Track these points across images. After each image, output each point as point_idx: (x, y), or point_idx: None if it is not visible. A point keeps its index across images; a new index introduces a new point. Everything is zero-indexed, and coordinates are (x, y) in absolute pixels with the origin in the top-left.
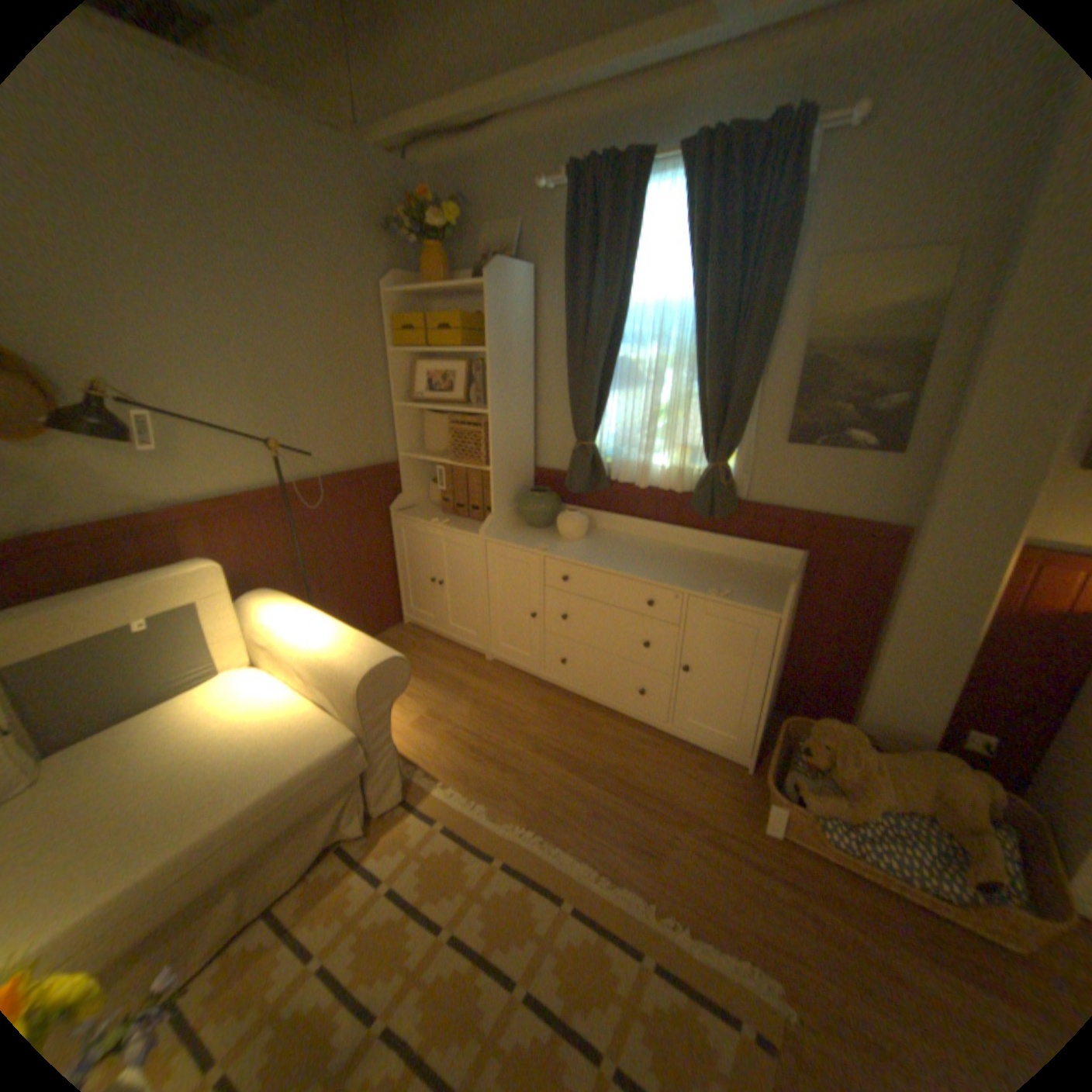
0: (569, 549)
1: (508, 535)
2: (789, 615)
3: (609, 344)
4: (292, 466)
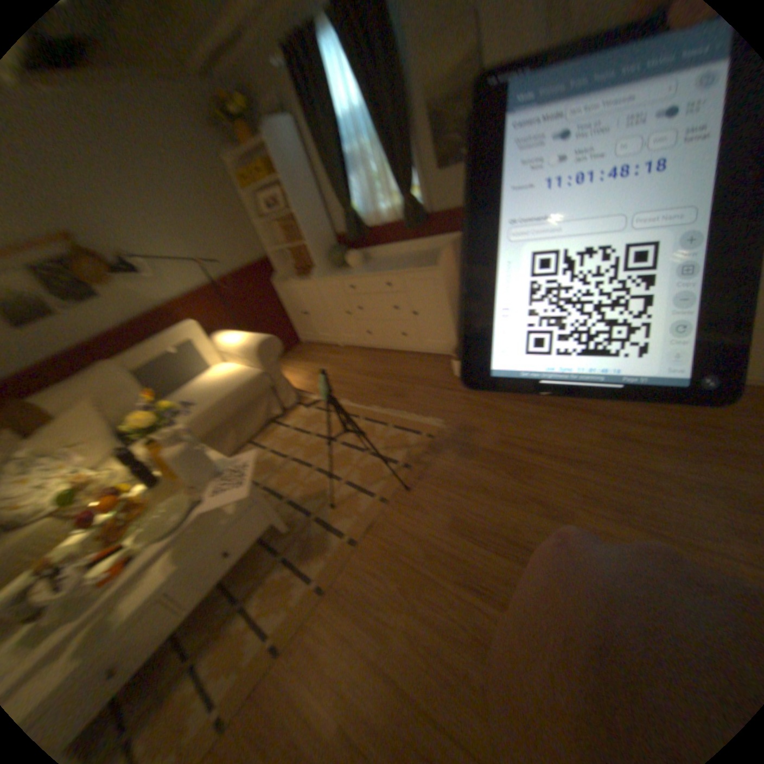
0: (351, 269)
1: (324, 273)
2: (444, 263)
3: (334, 144)
4: (211, 268)
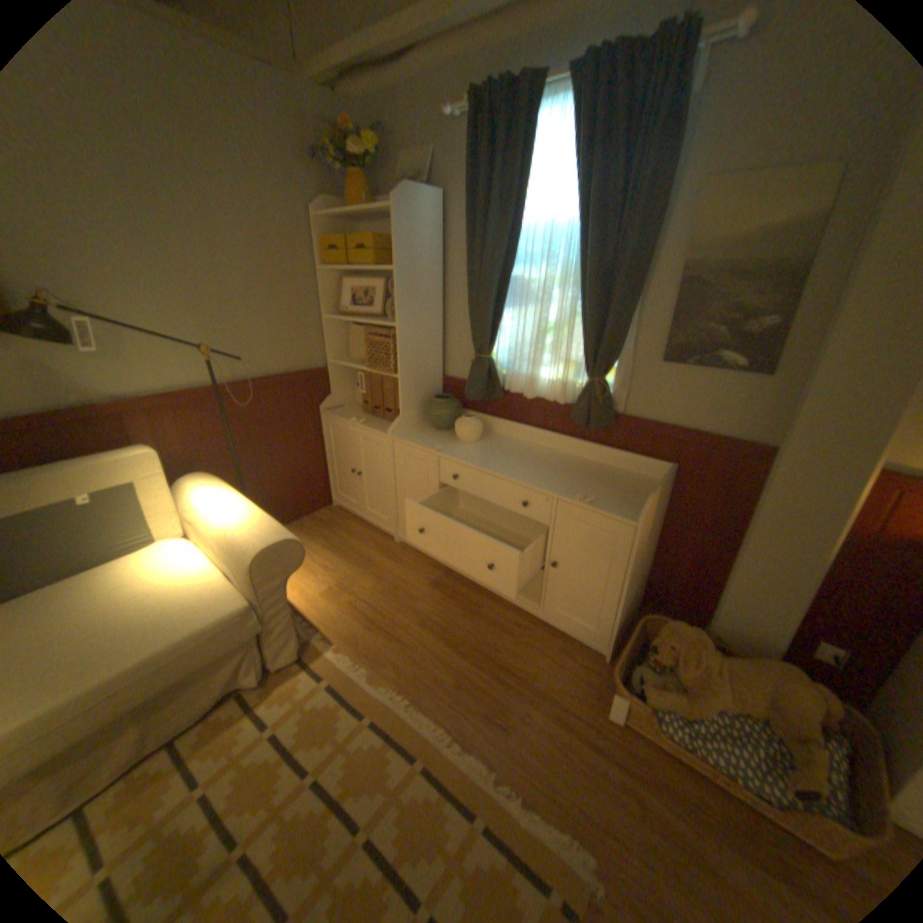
0: (462, 450)
1: (413, 435)
2: (645, 524)
3: (503, 264)
4: (229, 368)
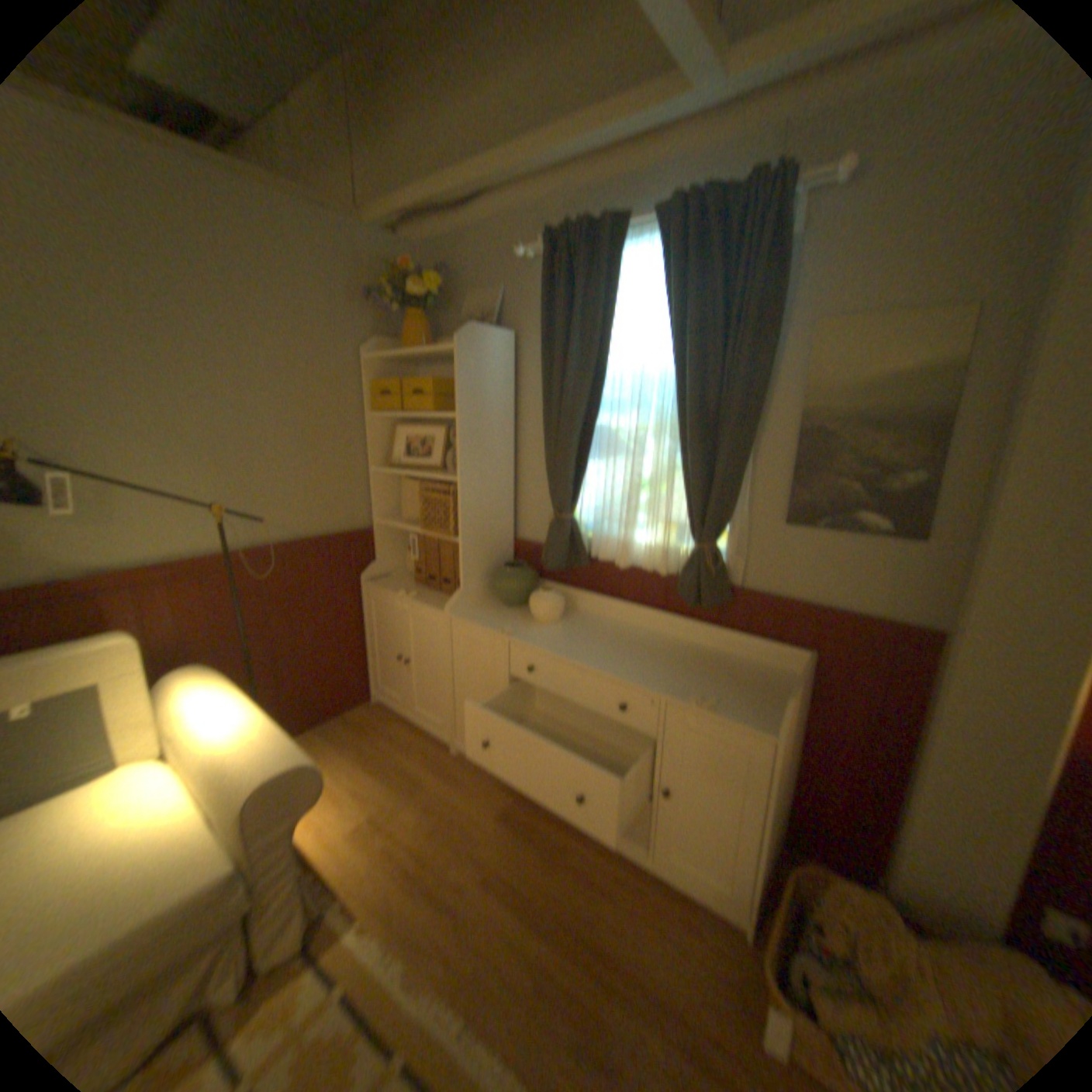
0: (539, 635)
1: (477, 615)
2: (788, 740)
3: (586, 412)
4: (248, 533)
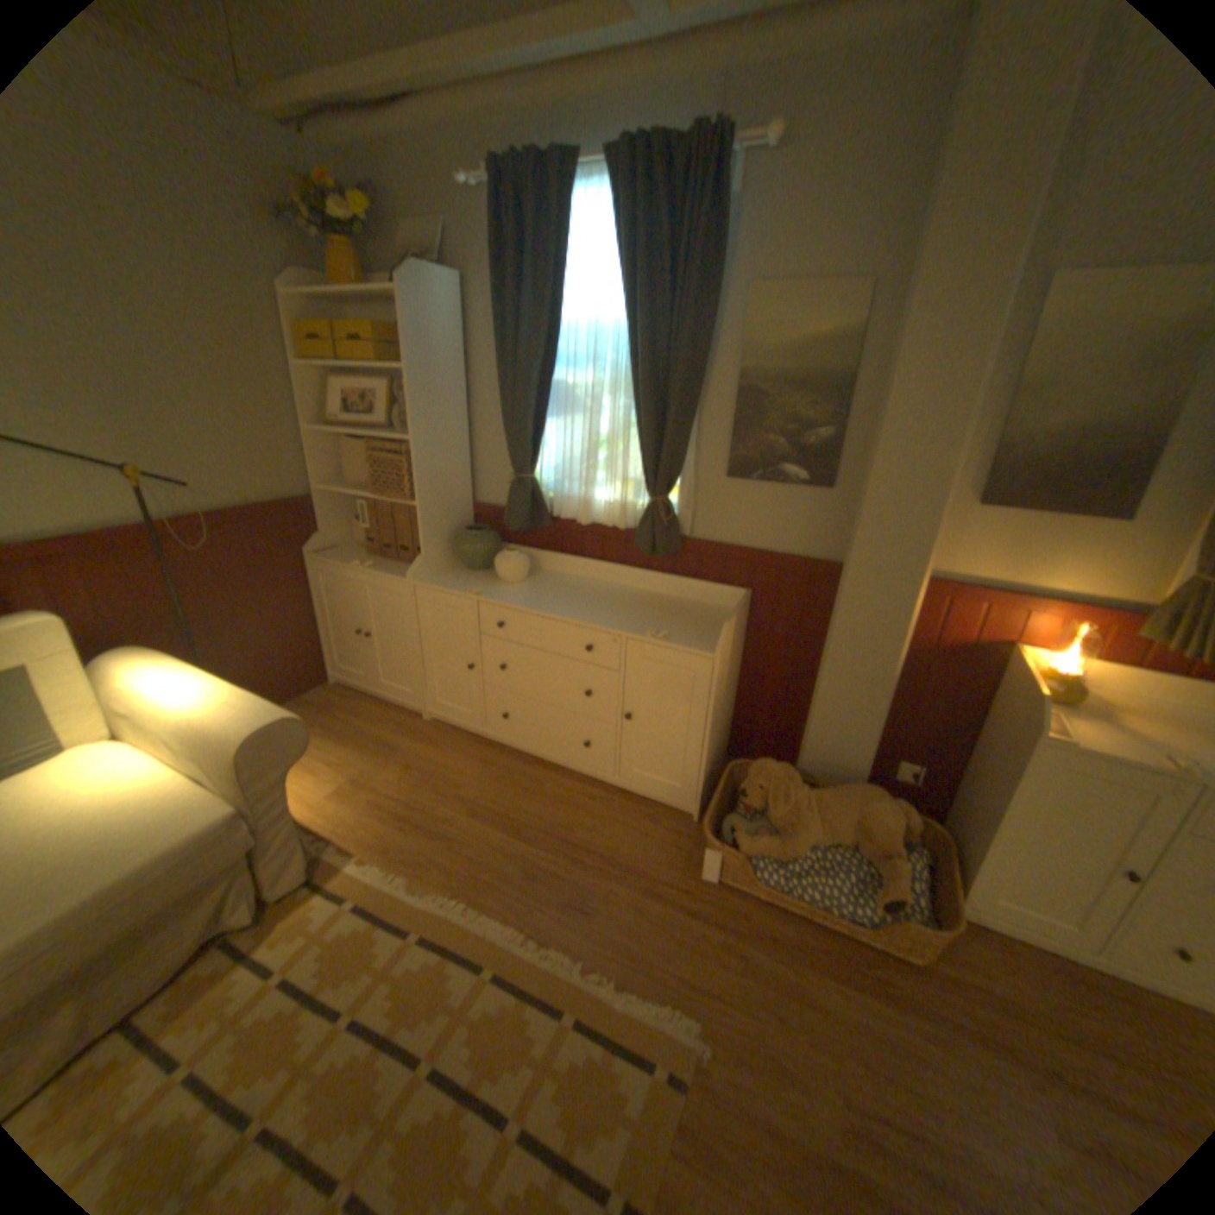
0: (507, 592)
1: (441, 578)
2: (722, 655)
3: (541, 366)
4: (166, 499)
